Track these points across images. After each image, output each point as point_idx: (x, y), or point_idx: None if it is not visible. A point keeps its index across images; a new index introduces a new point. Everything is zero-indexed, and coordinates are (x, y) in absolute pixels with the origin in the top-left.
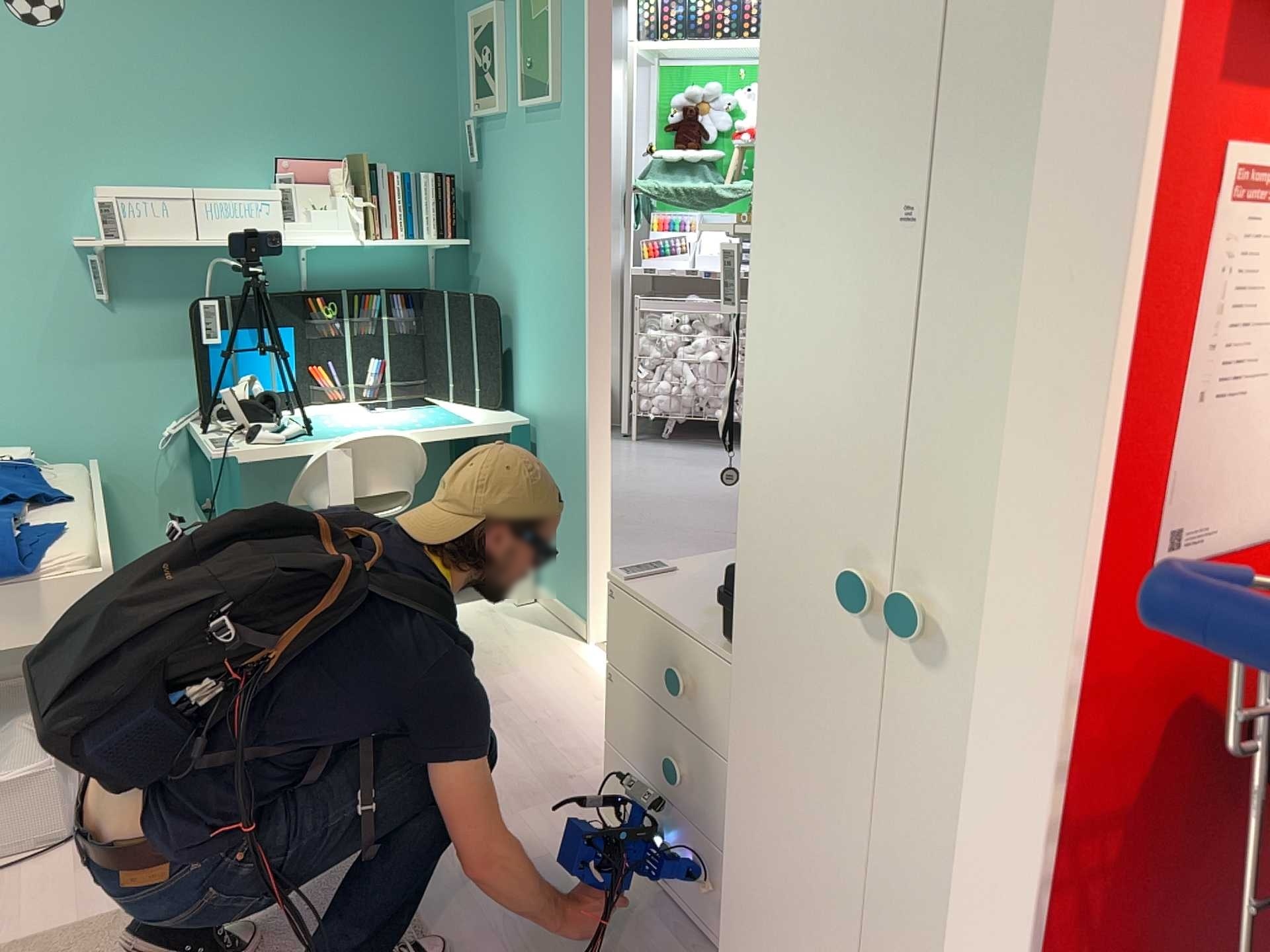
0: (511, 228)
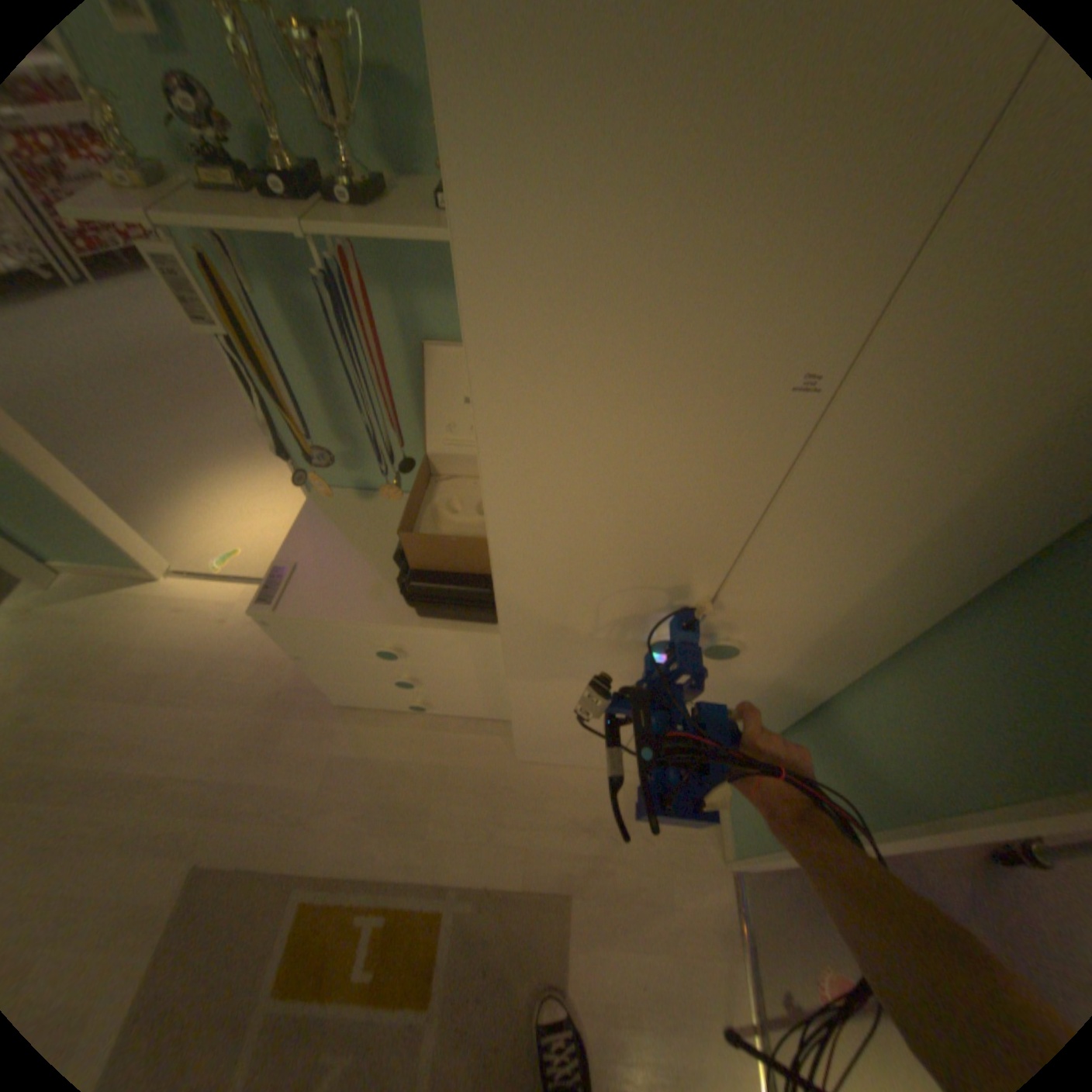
0: None
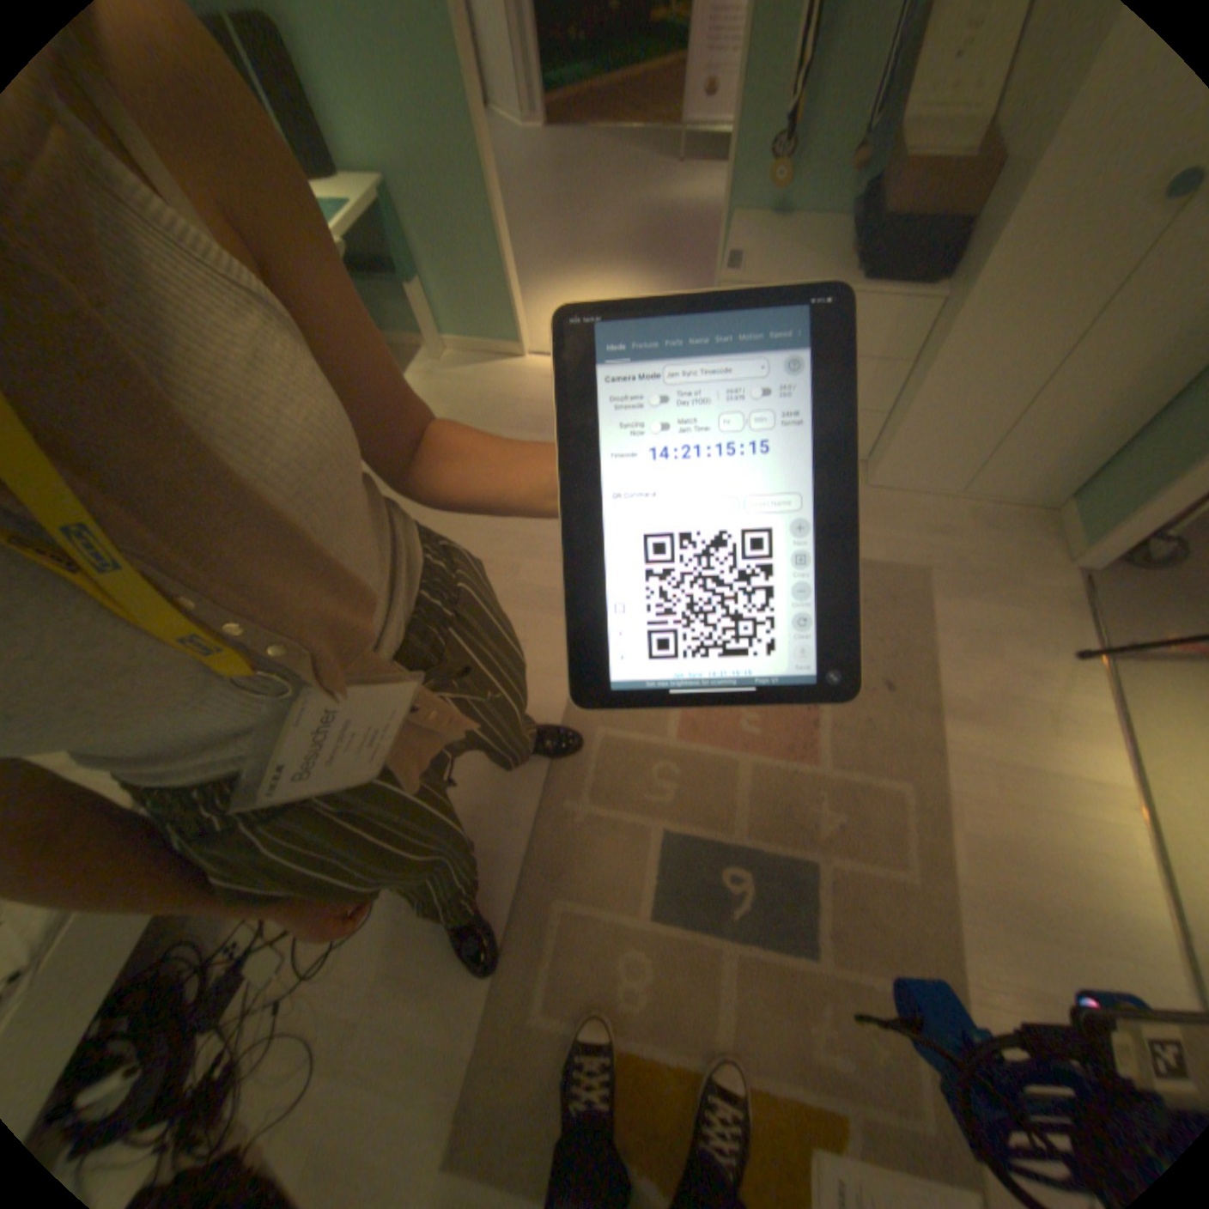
0: None
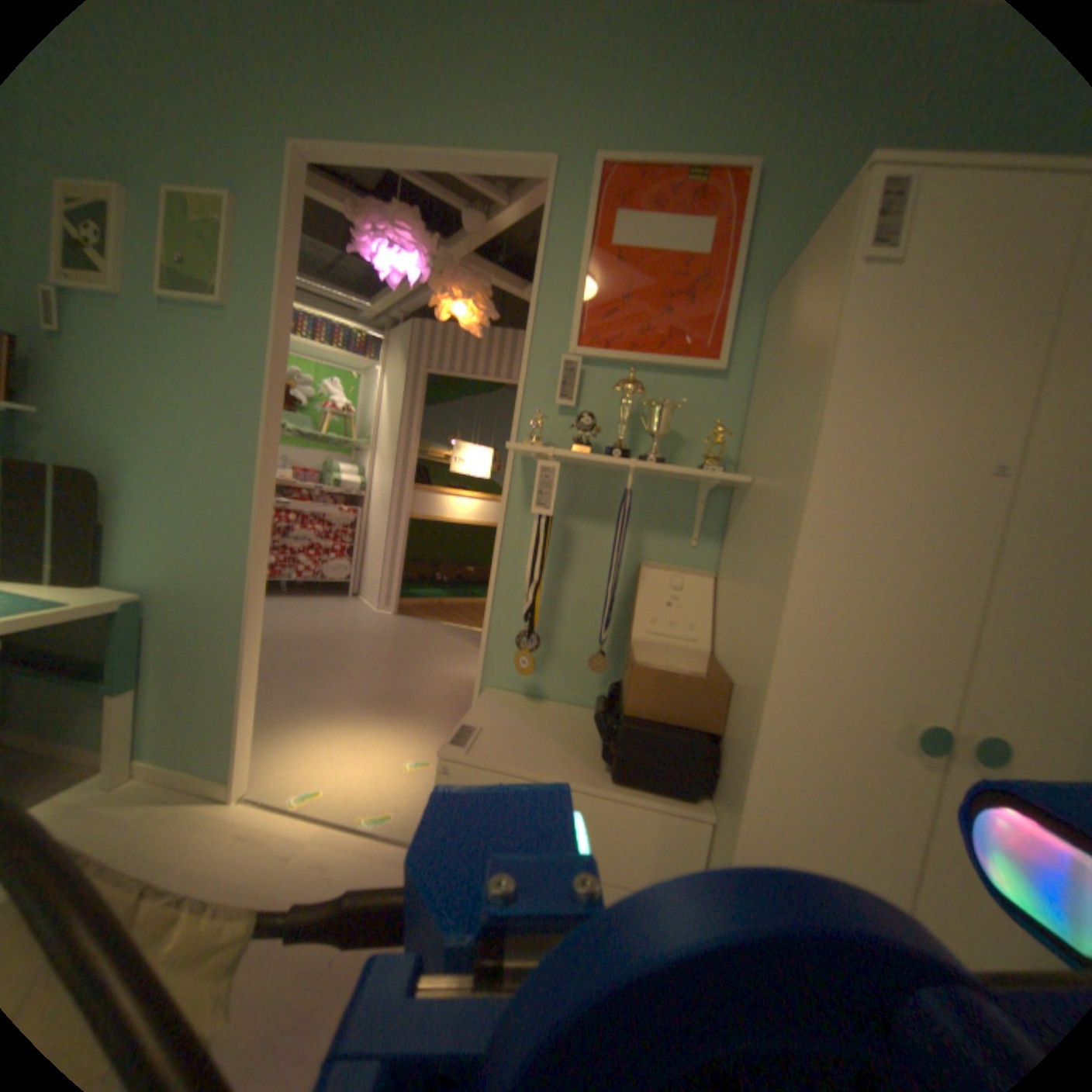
0: (120, 409)
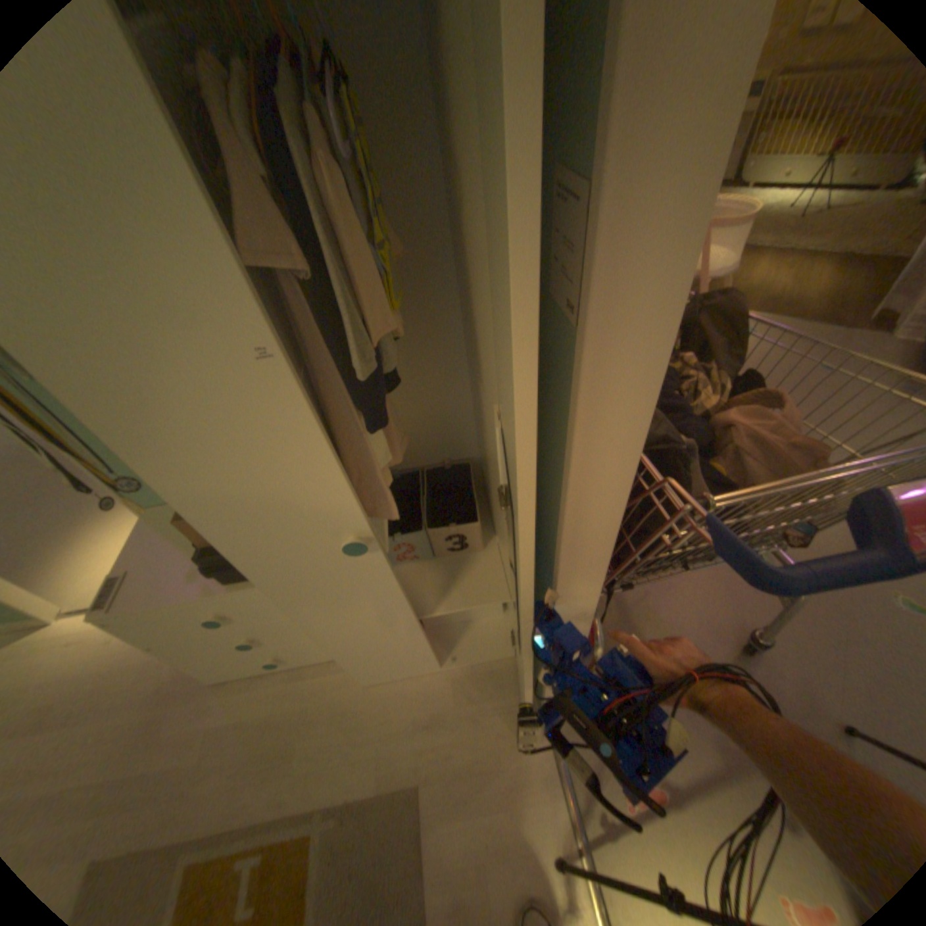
0: None
